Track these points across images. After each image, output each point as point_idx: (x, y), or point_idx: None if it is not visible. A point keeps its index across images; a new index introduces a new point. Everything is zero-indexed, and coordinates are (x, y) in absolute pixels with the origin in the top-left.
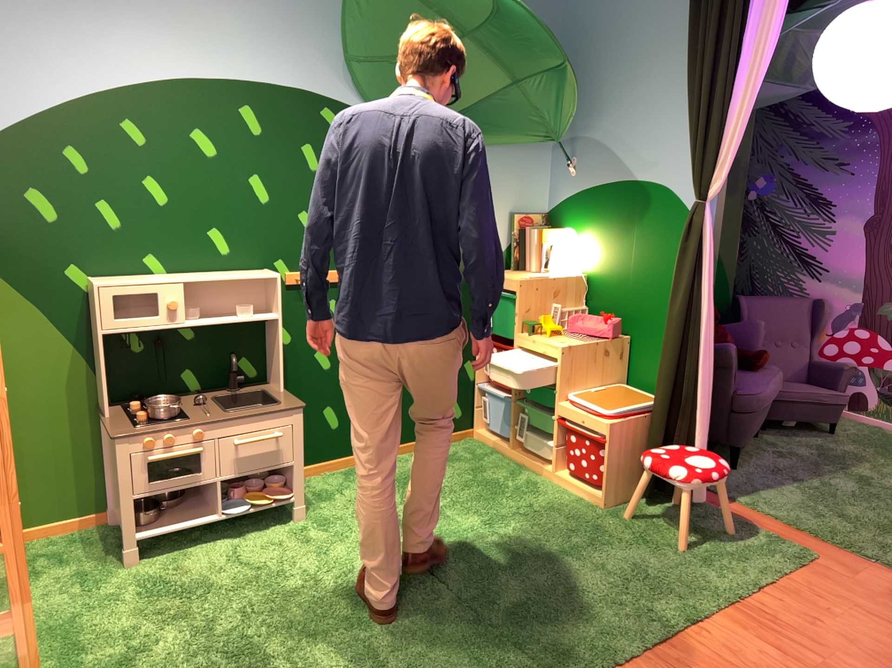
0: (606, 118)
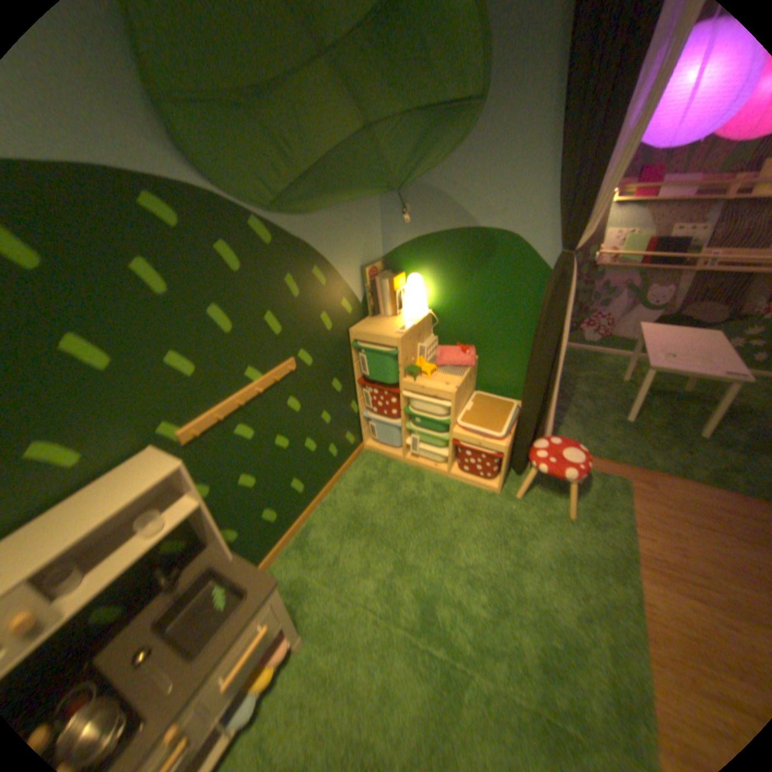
0: (441, 163)
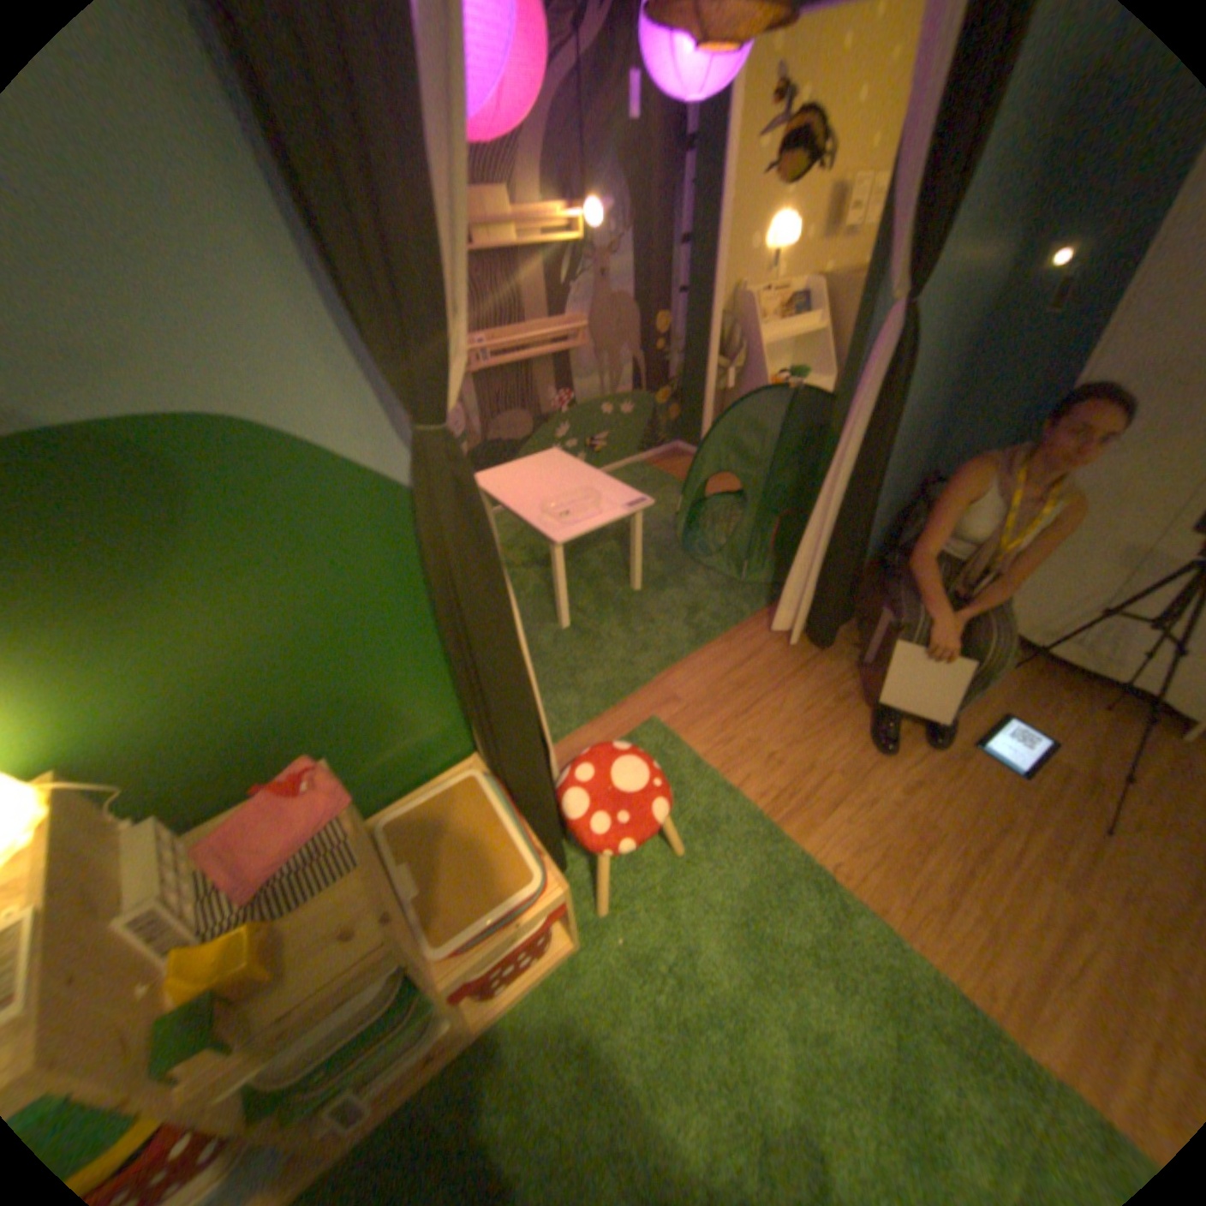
0: None
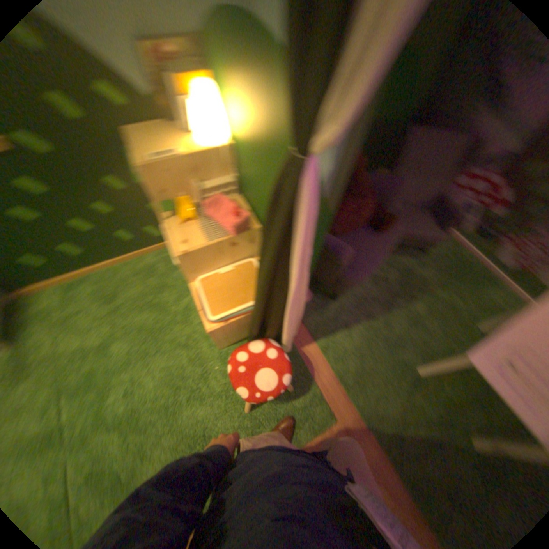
0: None
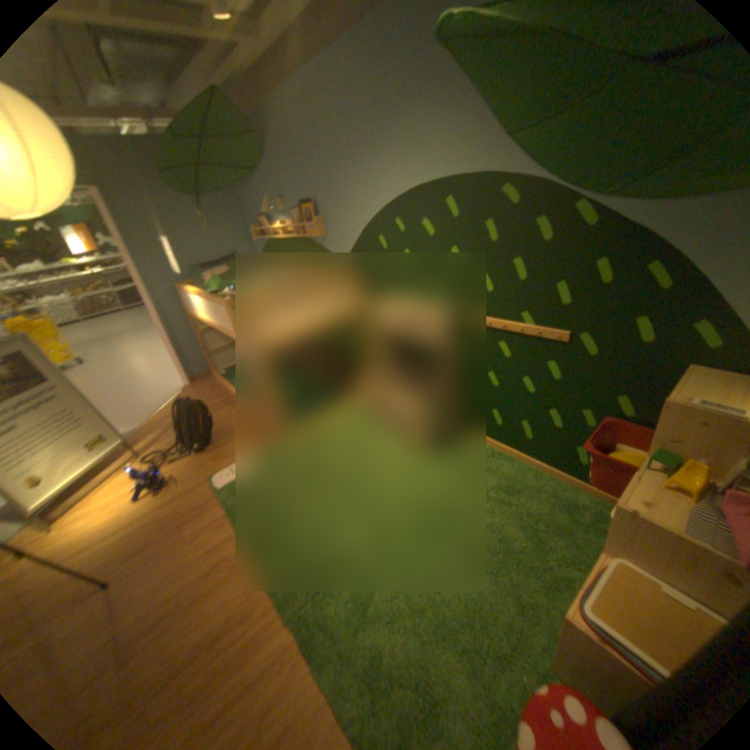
0: None
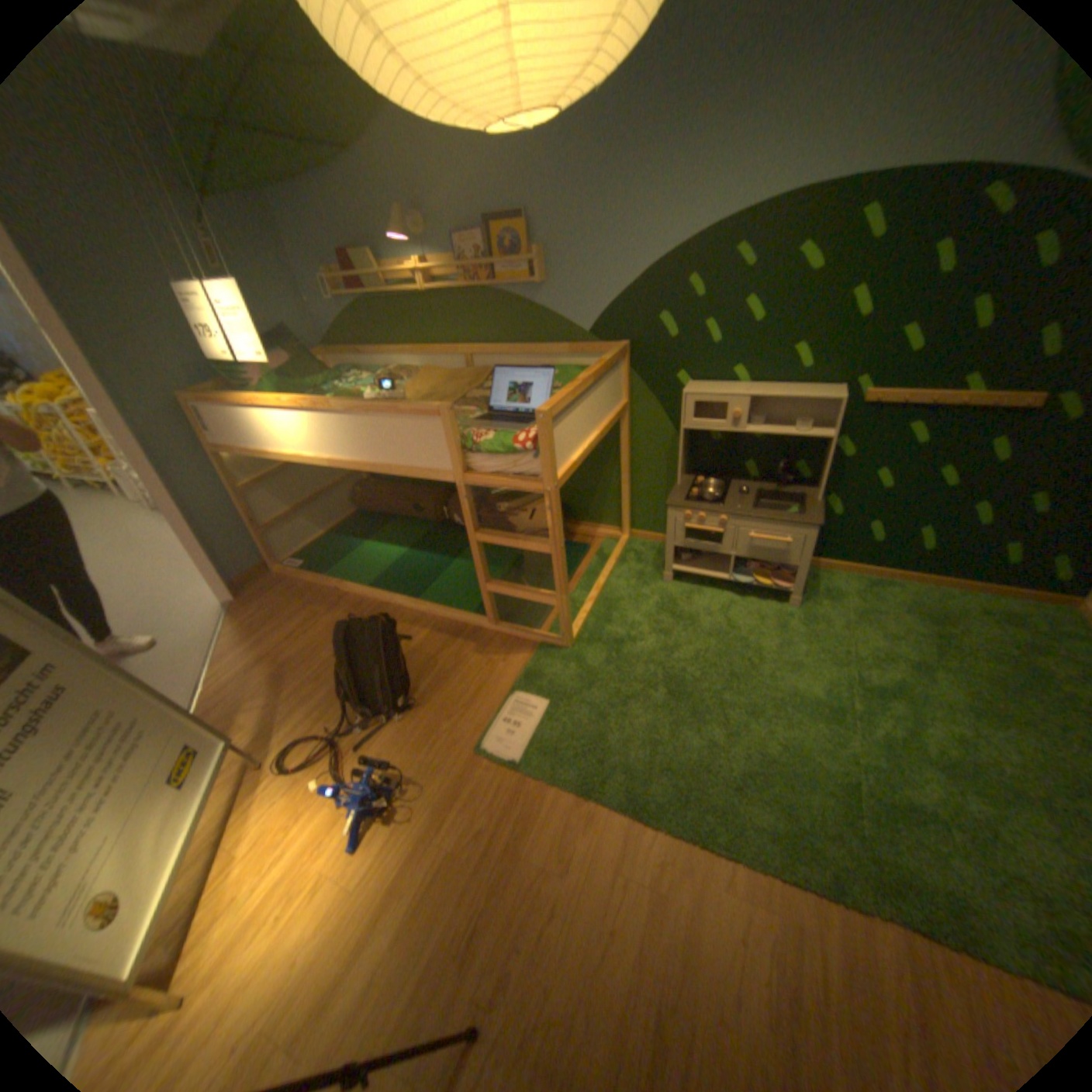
0: None
